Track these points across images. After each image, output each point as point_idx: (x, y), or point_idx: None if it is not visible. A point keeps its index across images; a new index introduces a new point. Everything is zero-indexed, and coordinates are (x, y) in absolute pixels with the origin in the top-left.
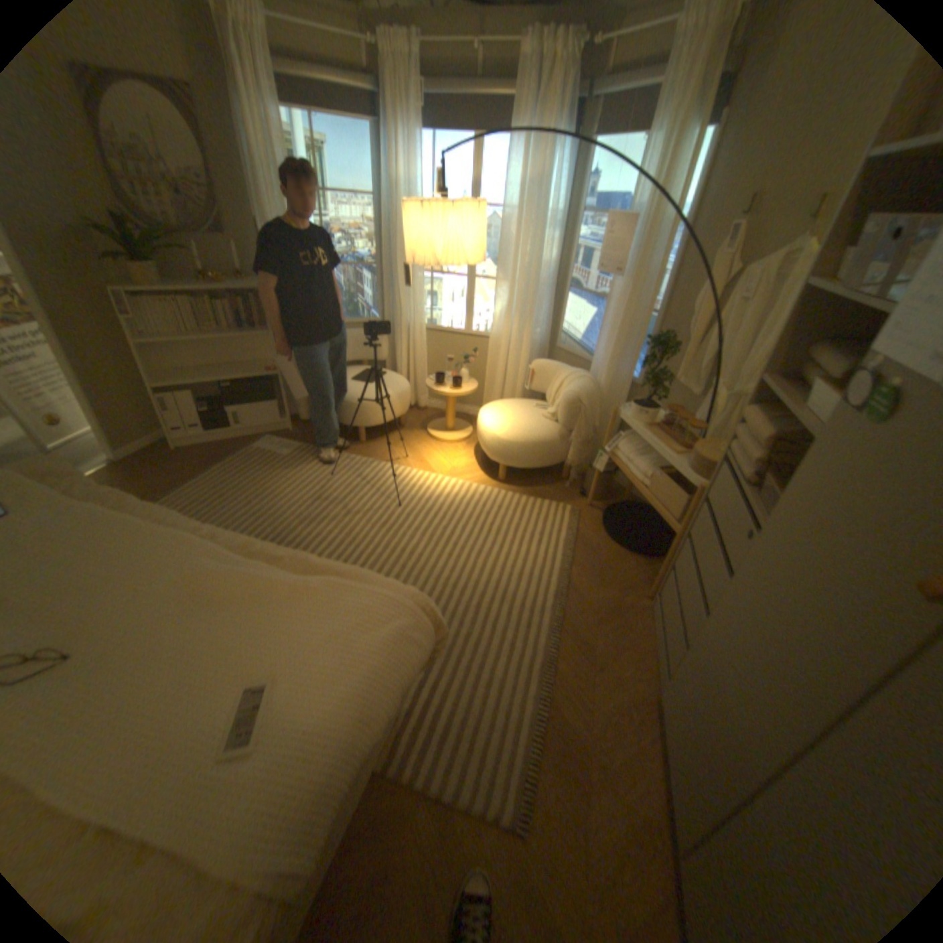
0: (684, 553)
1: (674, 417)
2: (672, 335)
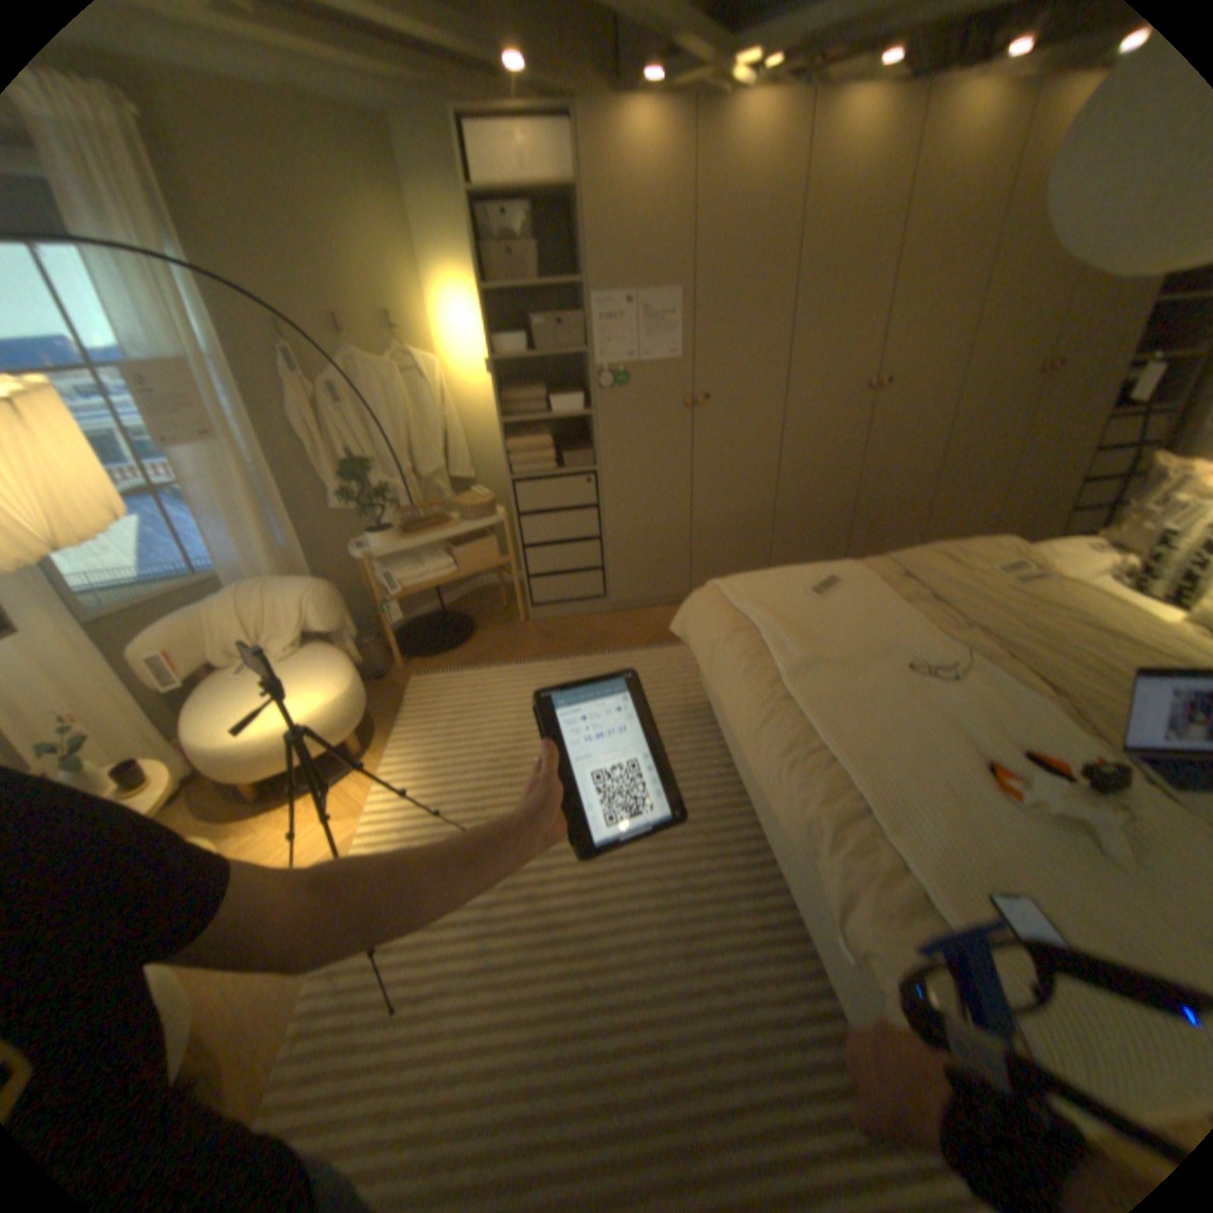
0: (530, 557)
1: (400, 519)
2: (342, 459)
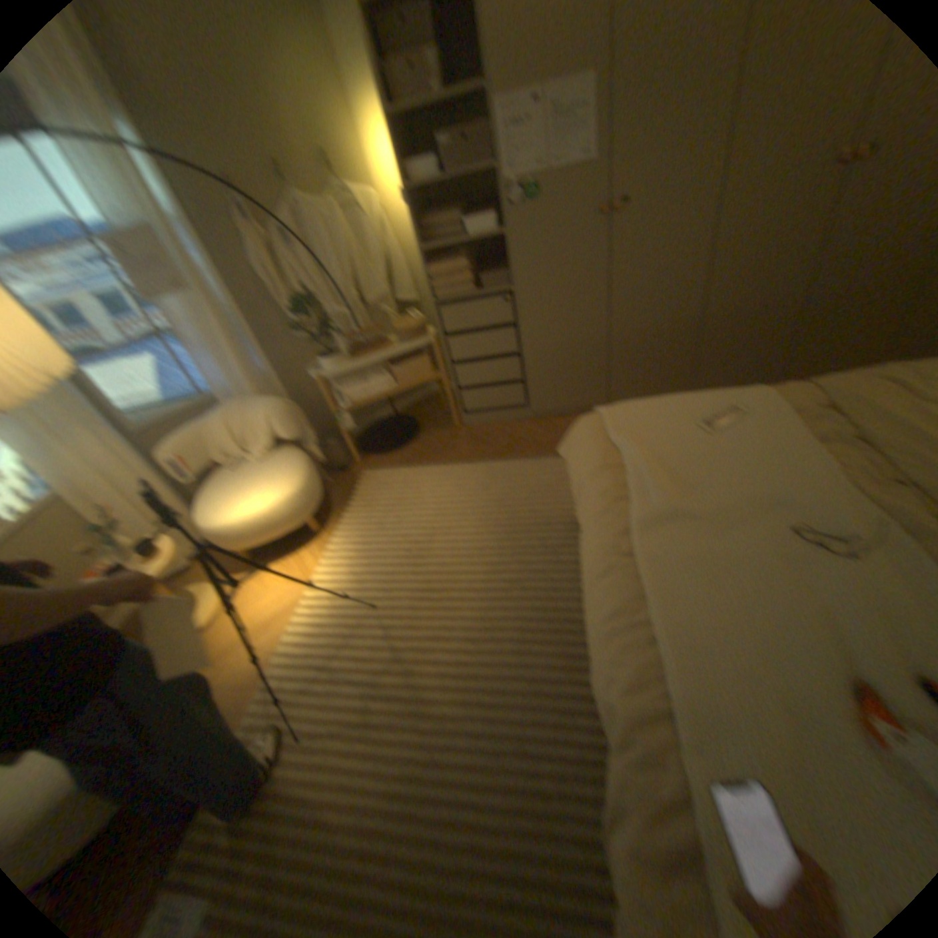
0: (462, 374)
1: (352, 347)
2: (298, 300)
